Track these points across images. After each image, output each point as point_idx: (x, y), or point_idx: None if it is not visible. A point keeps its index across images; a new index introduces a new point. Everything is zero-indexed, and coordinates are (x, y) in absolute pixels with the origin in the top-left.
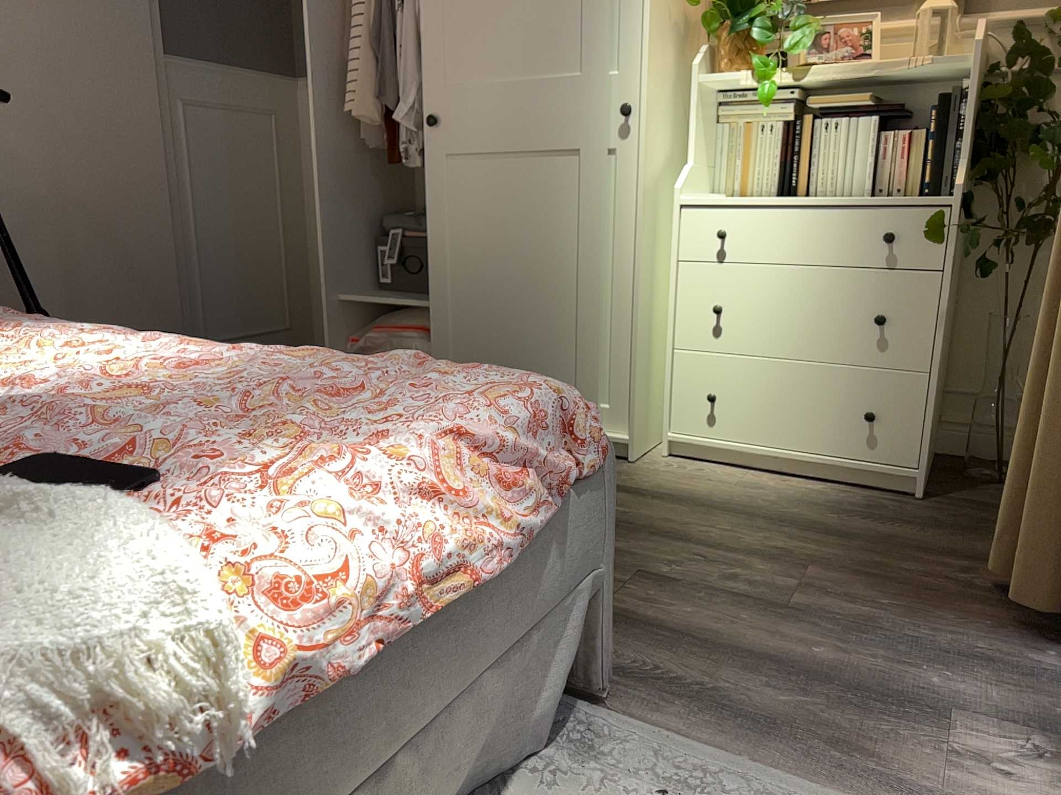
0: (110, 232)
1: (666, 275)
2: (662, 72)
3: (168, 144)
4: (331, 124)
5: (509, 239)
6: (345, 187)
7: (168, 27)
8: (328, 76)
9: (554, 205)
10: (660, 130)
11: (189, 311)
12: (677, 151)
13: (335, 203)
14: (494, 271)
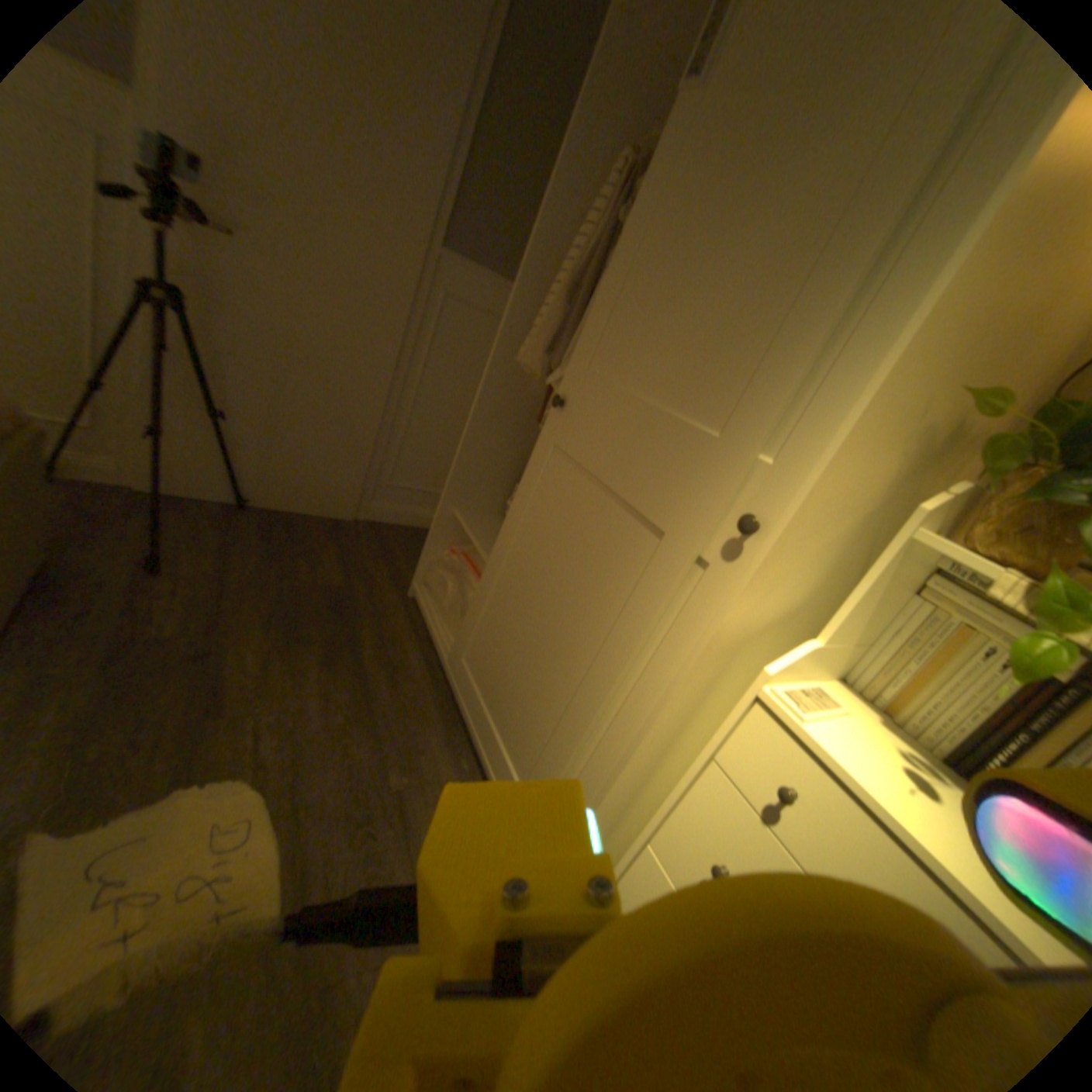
0: (325, 373)
1: (704, 736)
2: (849, 494)
3: (411, 321)
4: (501, 359)
5: (561, 569)
6: (486, 423)
7: (454, 221)
8: (518, 311)
9: (612, 572)
10: (792, 575)
11: (378, 456)
12: (813, 605)
13: (475, 433)
14: (537, 589)
